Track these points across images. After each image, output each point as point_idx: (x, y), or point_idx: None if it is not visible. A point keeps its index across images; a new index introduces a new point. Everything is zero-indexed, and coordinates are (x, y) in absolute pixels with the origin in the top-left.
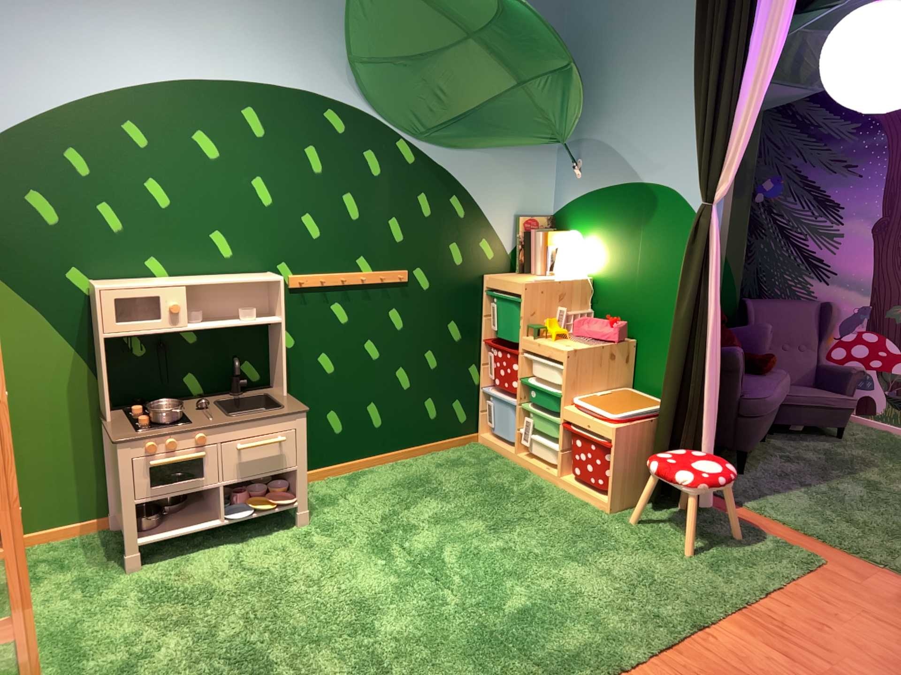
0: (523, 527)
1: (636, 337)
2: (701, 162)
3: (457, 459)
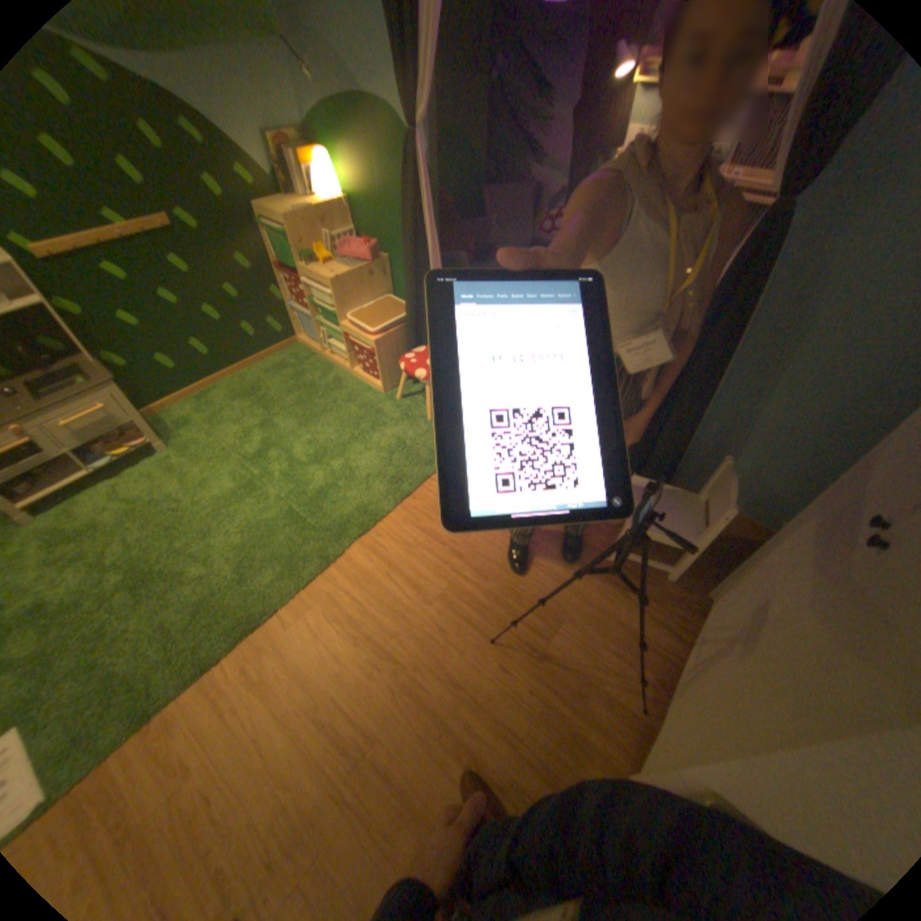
0: (324, 419)
1: (386, 254)
2: (404, 74)
3: (281, 363)
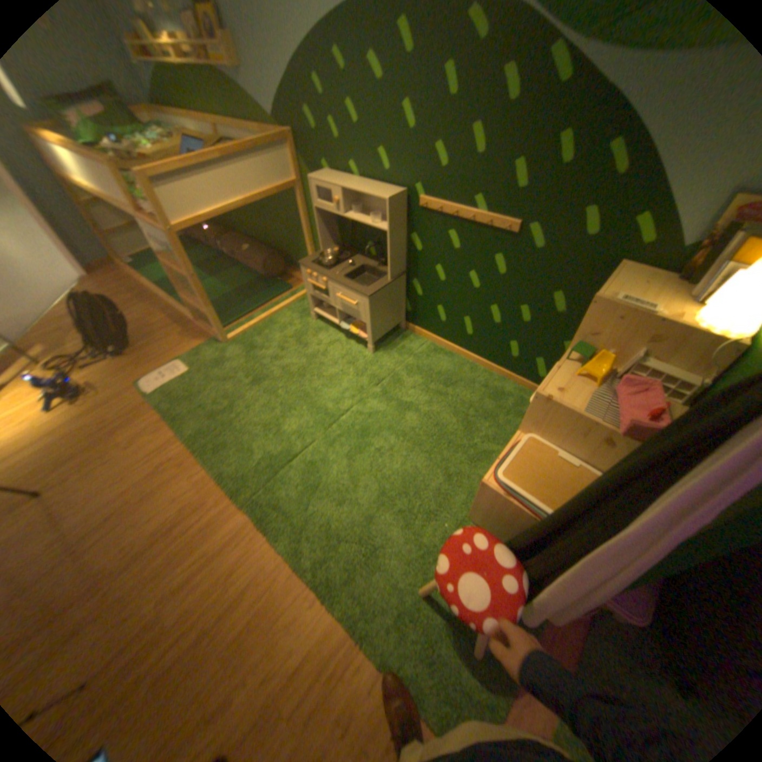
0: (416, 457)
1: None
2: None
3: (506, 394)
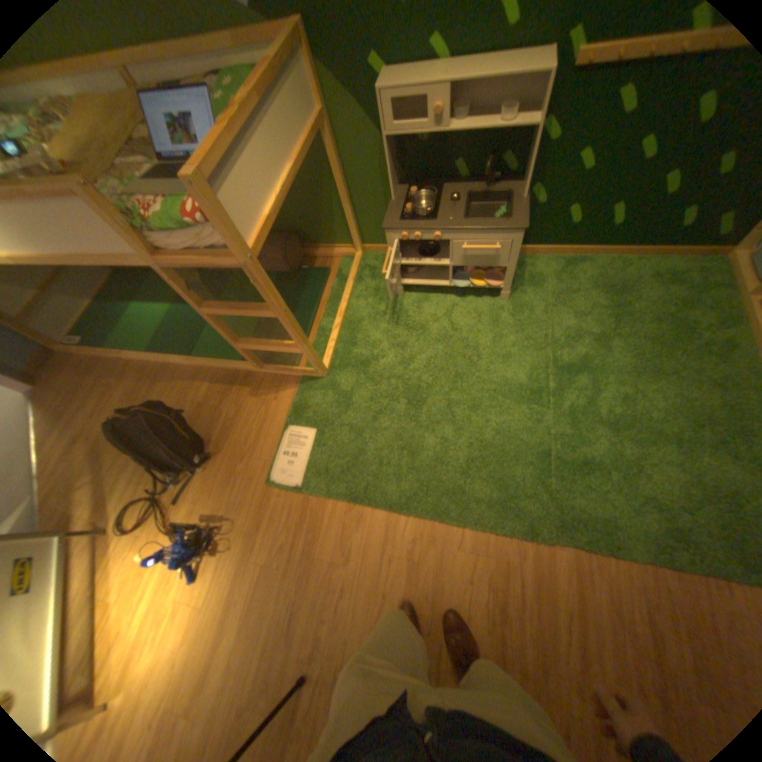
0: (667, 384)
1: None
2: None
3: (682, 272)
